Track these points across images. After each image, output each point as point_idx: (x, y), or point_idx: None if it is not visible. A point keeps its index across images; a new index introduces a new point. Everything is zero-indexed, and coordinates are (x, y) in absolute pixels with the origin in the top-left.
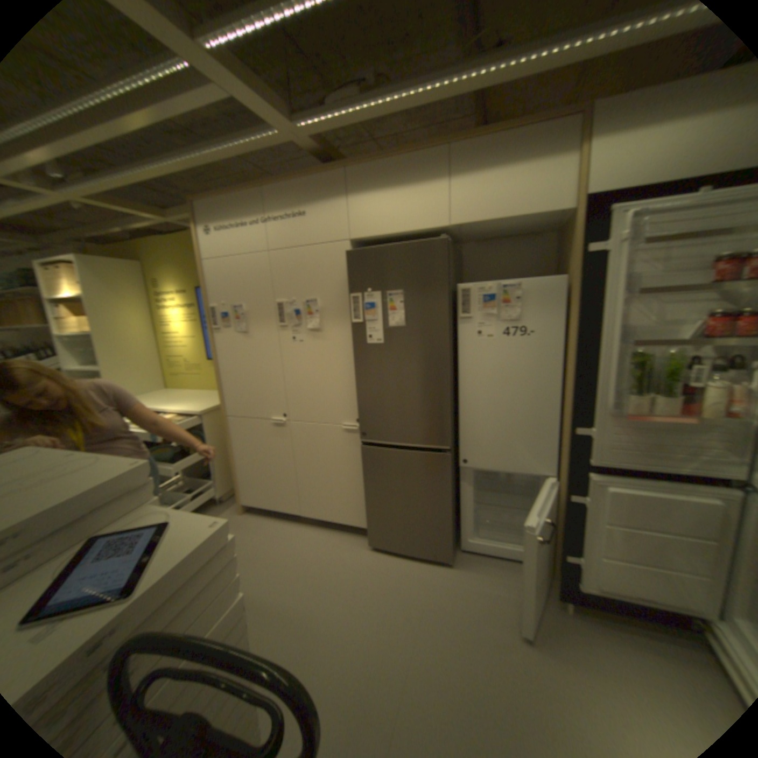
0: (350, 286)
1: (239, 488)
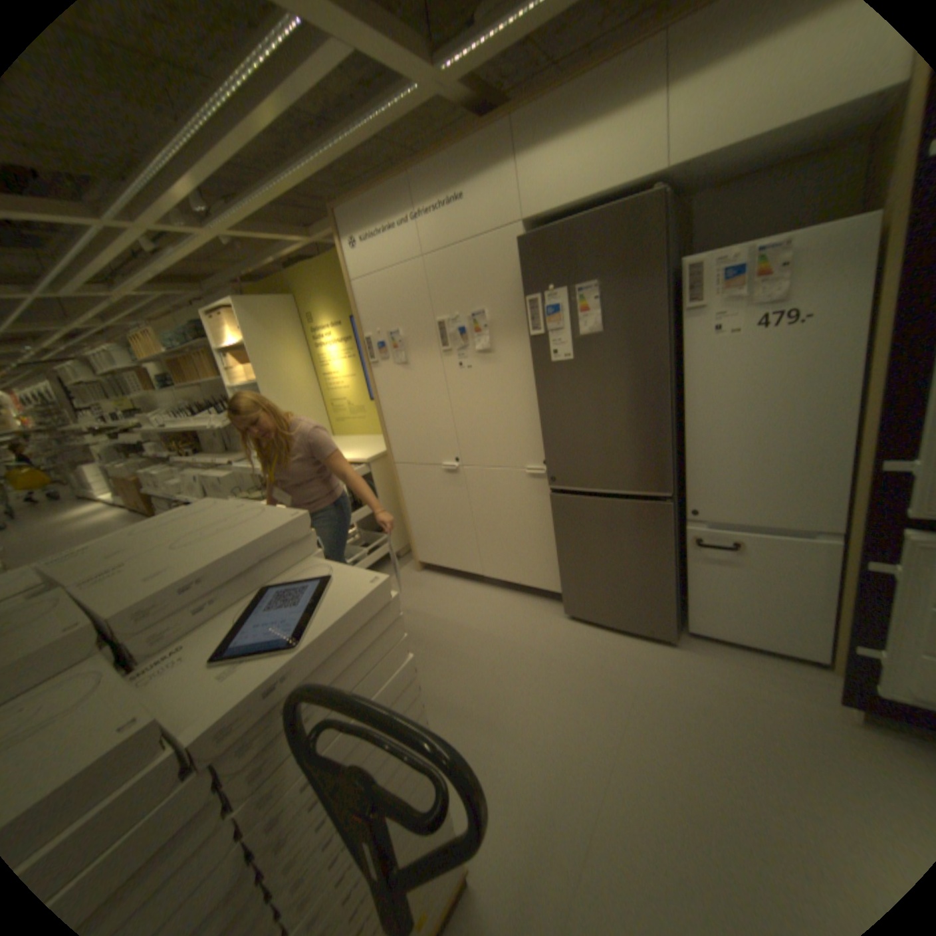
0: (524, 286)
1: (413, 543)
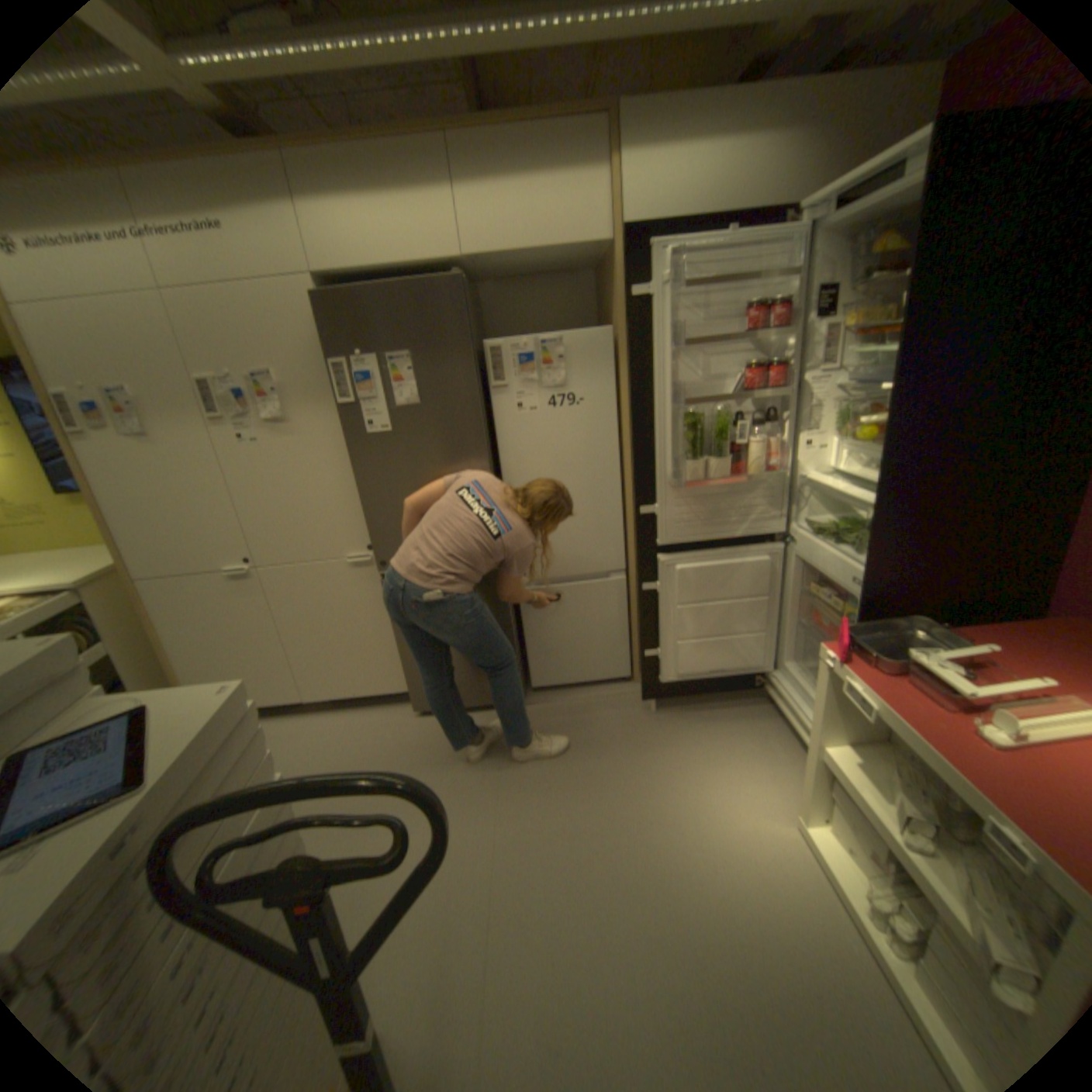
0: (324, 348)
1: None
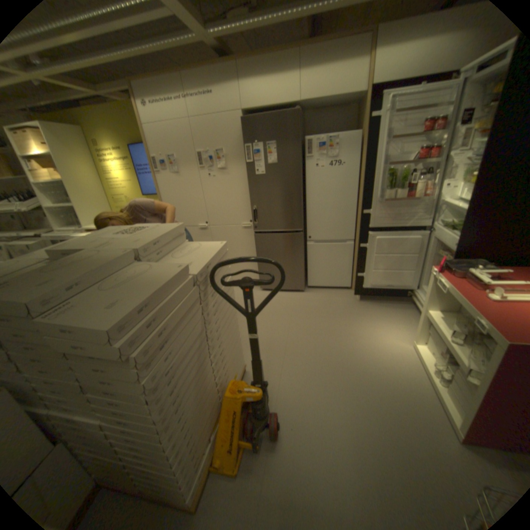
0: (243, 140)
1: None
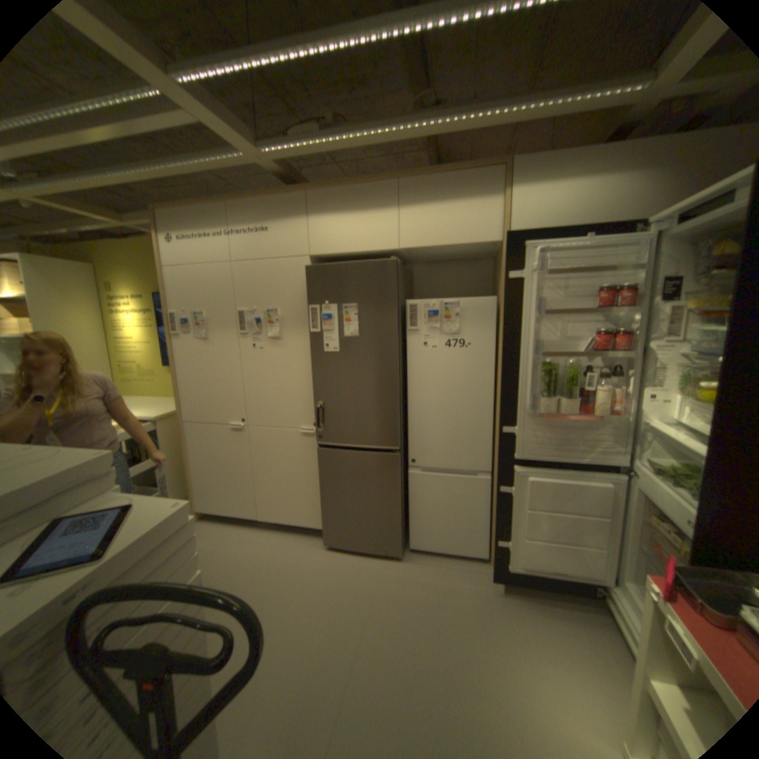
0: (308, 299)
1: (192, 495)
